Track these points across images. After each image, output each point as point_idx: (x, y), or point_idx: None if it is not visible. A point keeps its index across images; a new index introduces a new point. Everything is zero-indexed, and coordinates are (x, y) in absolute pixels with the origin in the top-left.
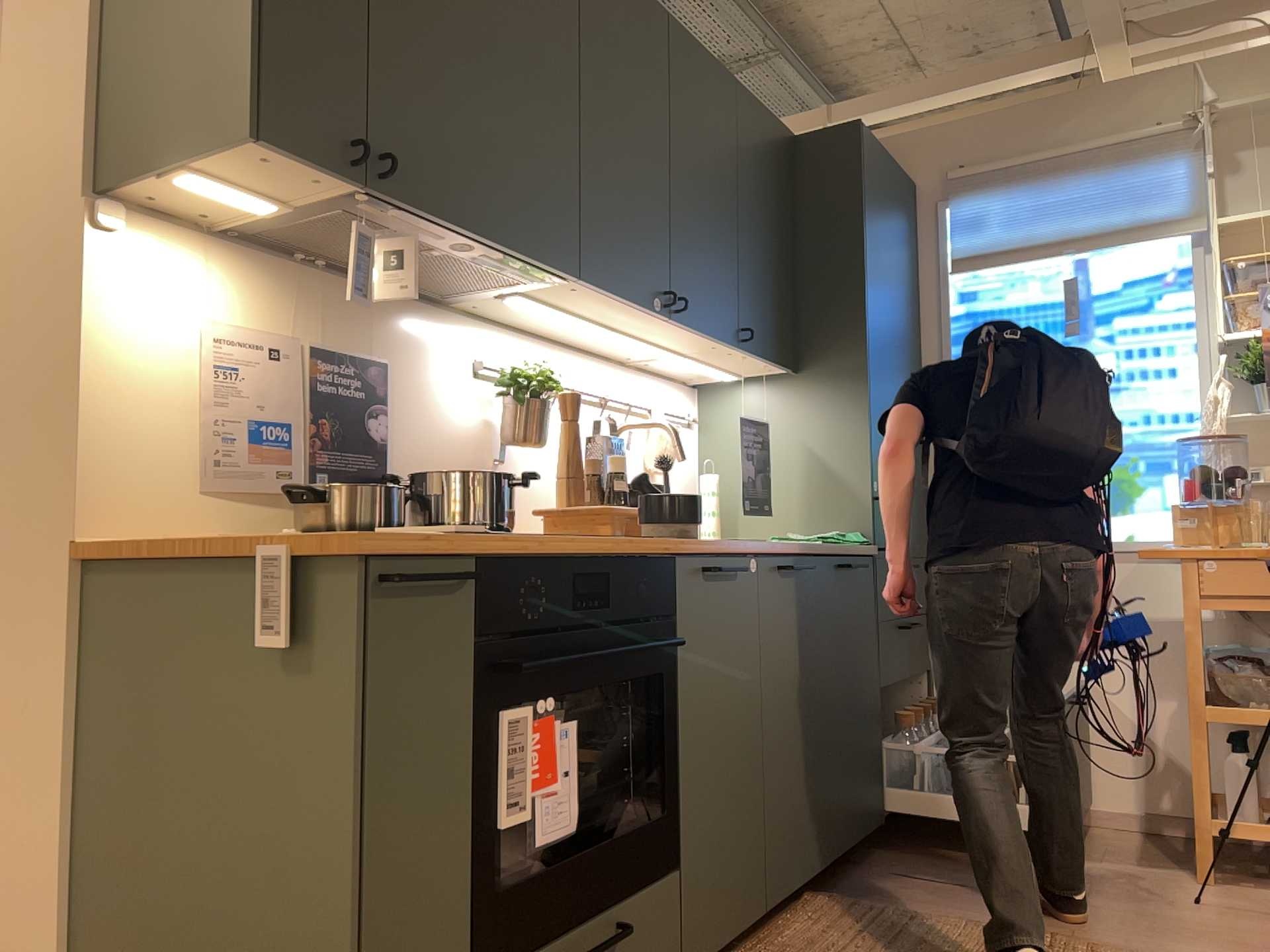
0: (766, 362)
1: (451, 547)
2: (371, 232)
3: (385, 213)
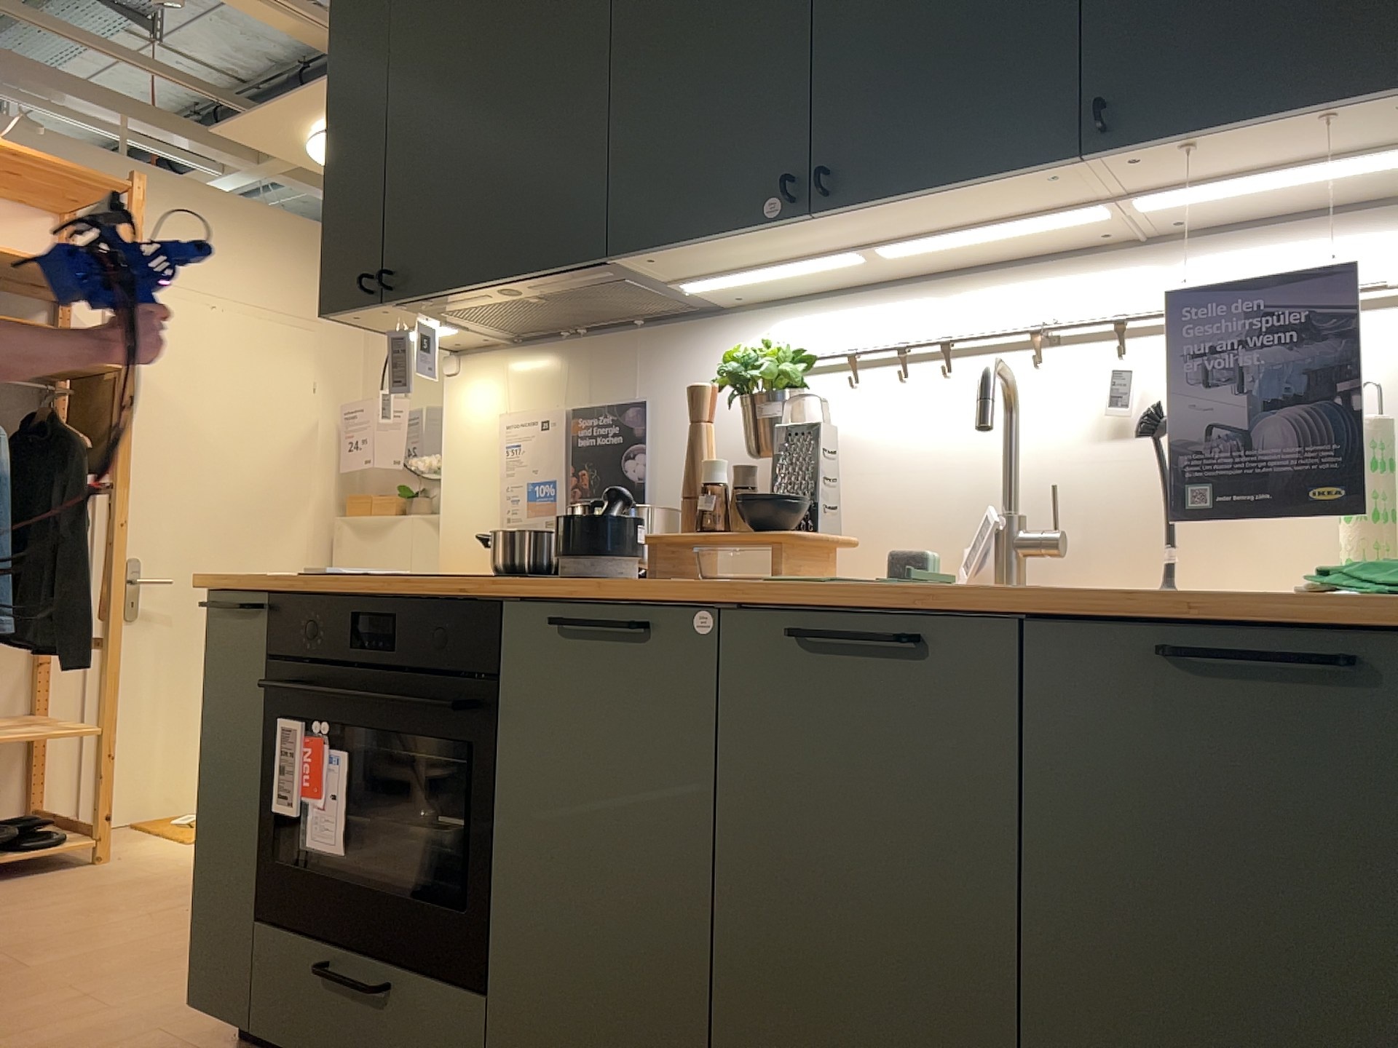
0: (1299, 122)
1: (246, 584)
2: (405, 333)
3: (434, 306)
